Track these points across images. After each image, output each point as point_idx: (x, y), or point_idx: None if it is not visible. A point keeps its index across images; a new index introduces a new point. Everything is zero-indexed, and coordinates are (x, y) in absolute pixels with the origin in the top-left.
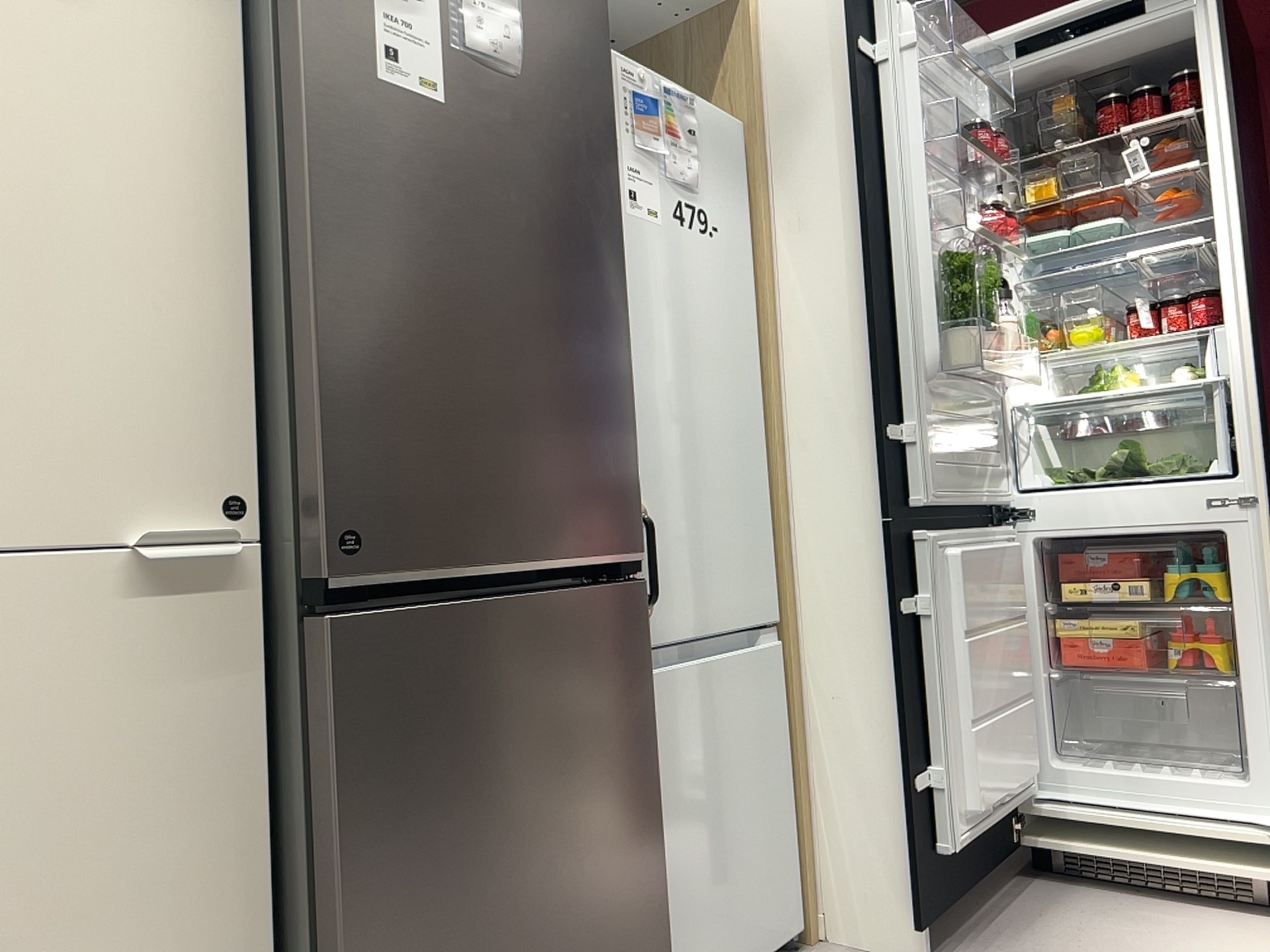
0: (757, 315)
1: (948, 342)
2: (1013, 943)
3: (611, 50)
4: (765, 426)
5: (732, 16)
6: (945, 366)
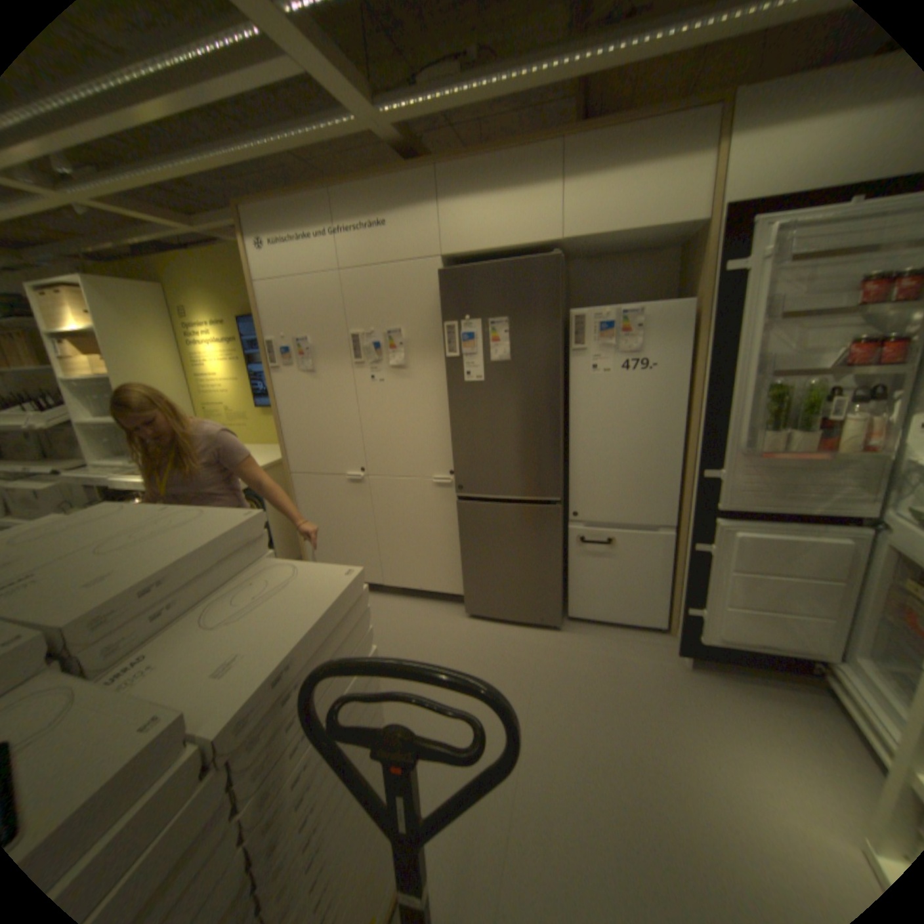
0: (693, 396)
1: (761, 435)
2: (735, 695)
3: (589, 309)
4: (687, 447)
5: (709, 231)
6: (756, 447)
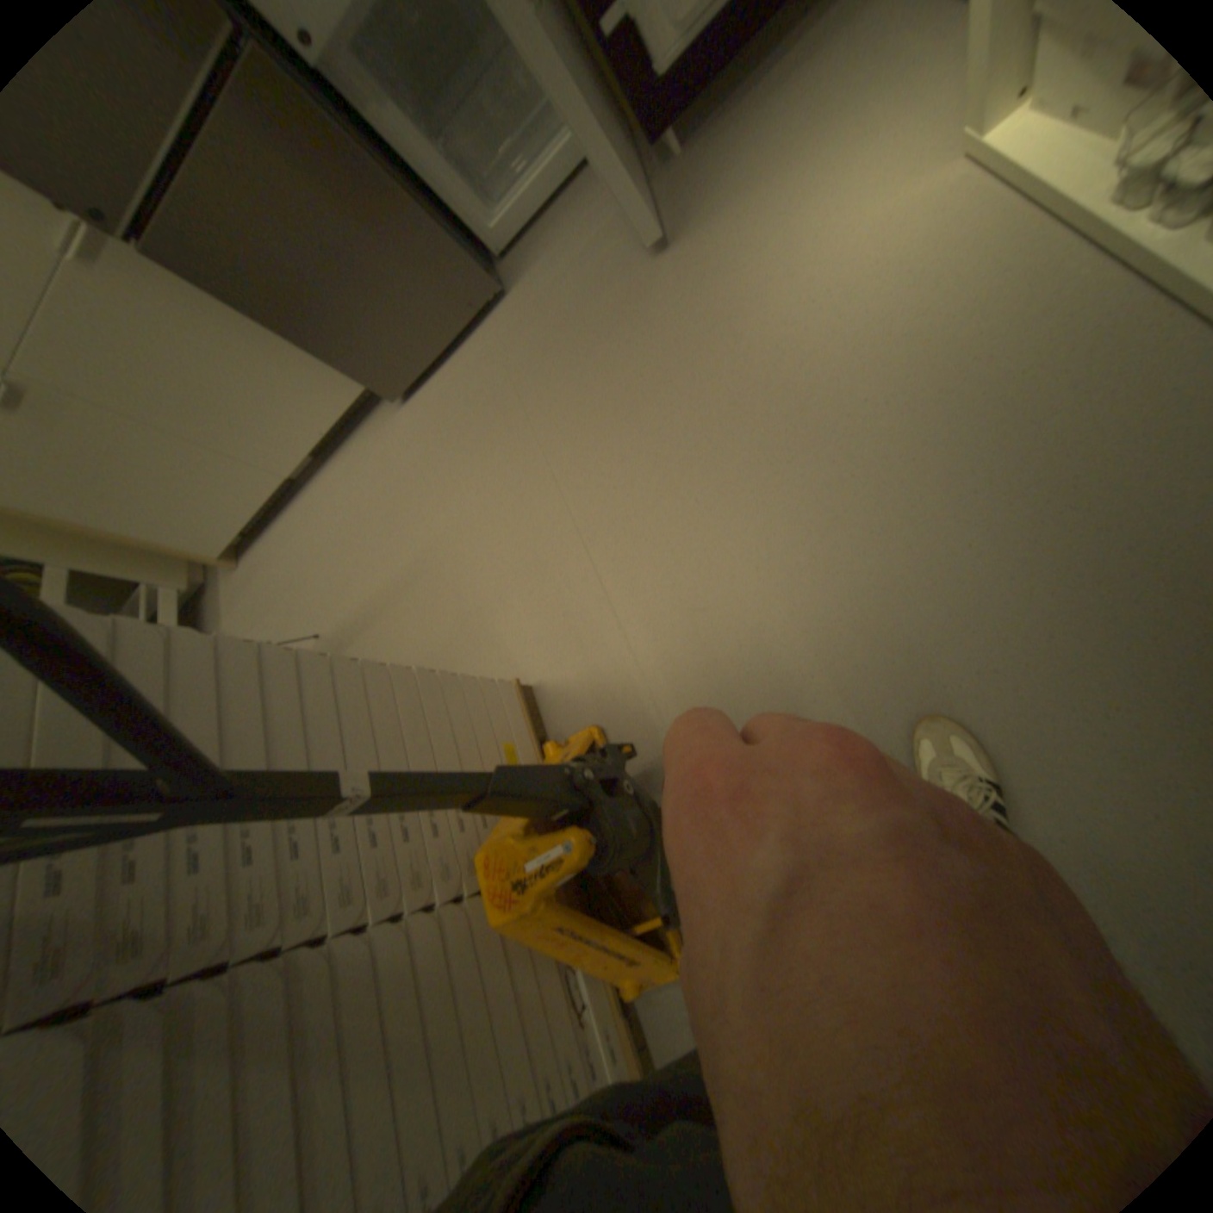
0: None
1: None
2: (748, 111)
3: None
4: None
5: None
6: None
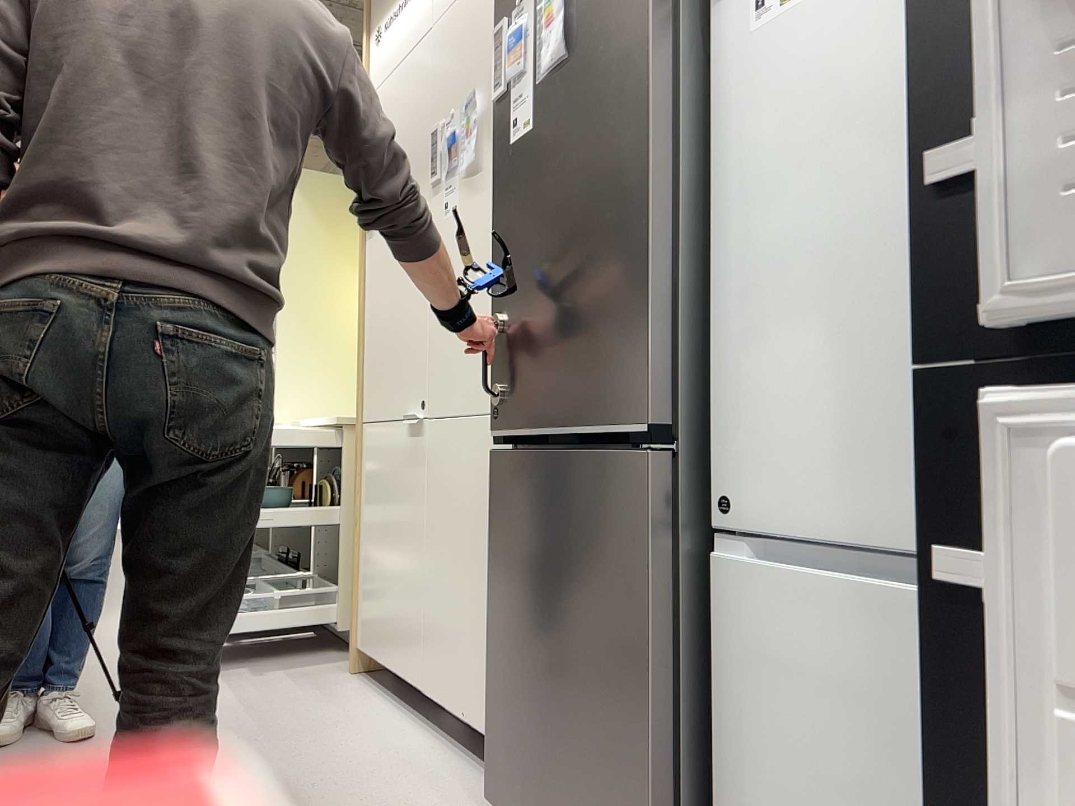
0: None
1: None
2: None
3: None
4: None
5: None
6: None
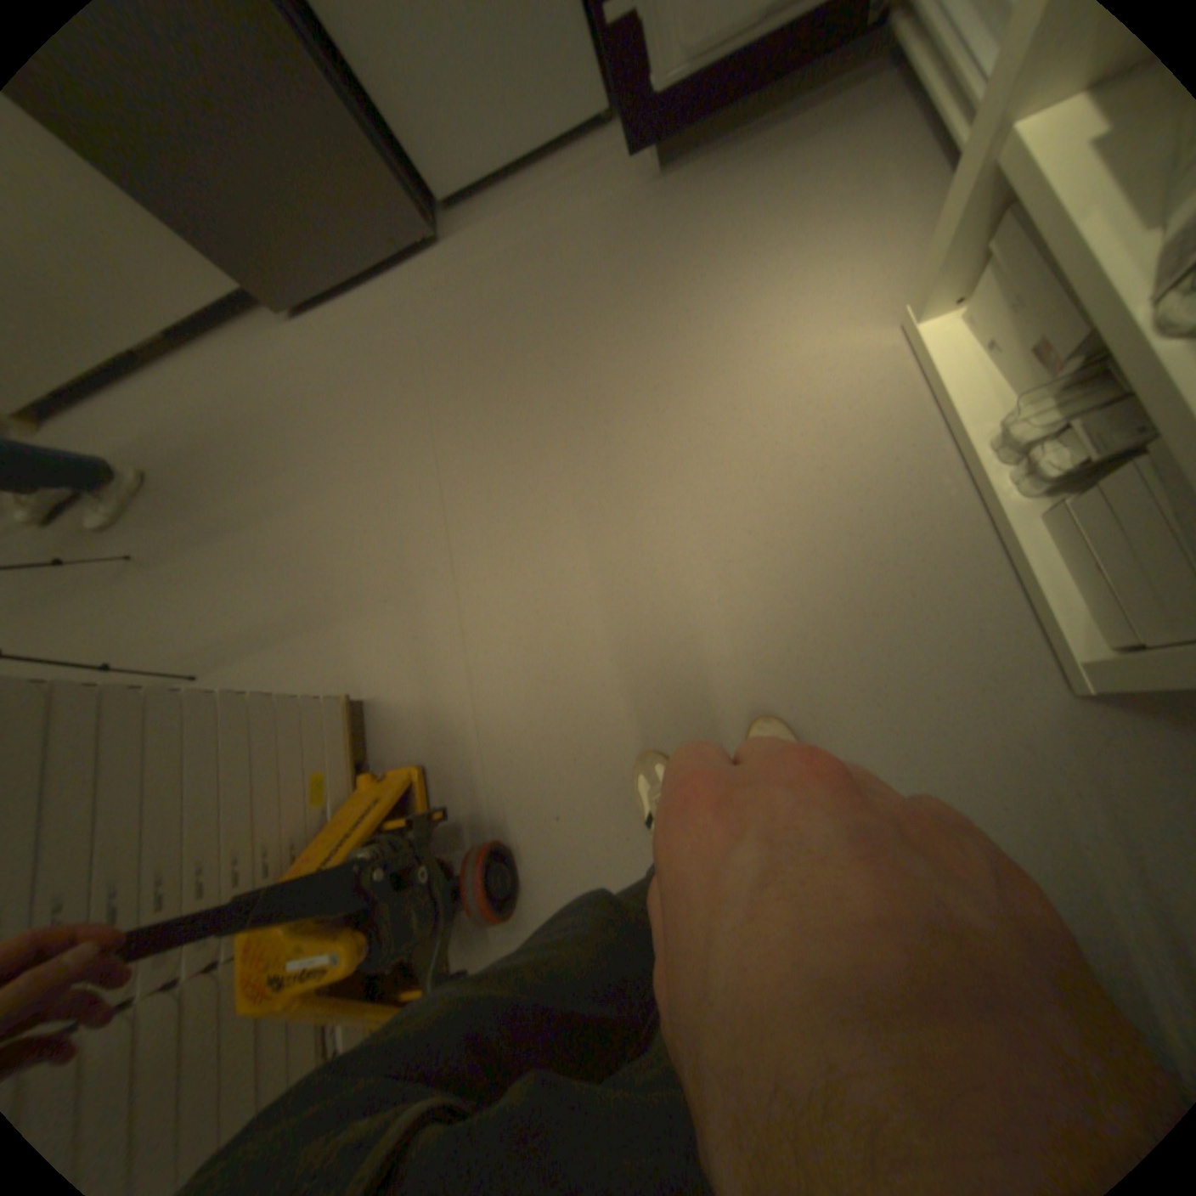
0: None
1: None
2: (732, 165)
3: None
4: None
5: None
6: None
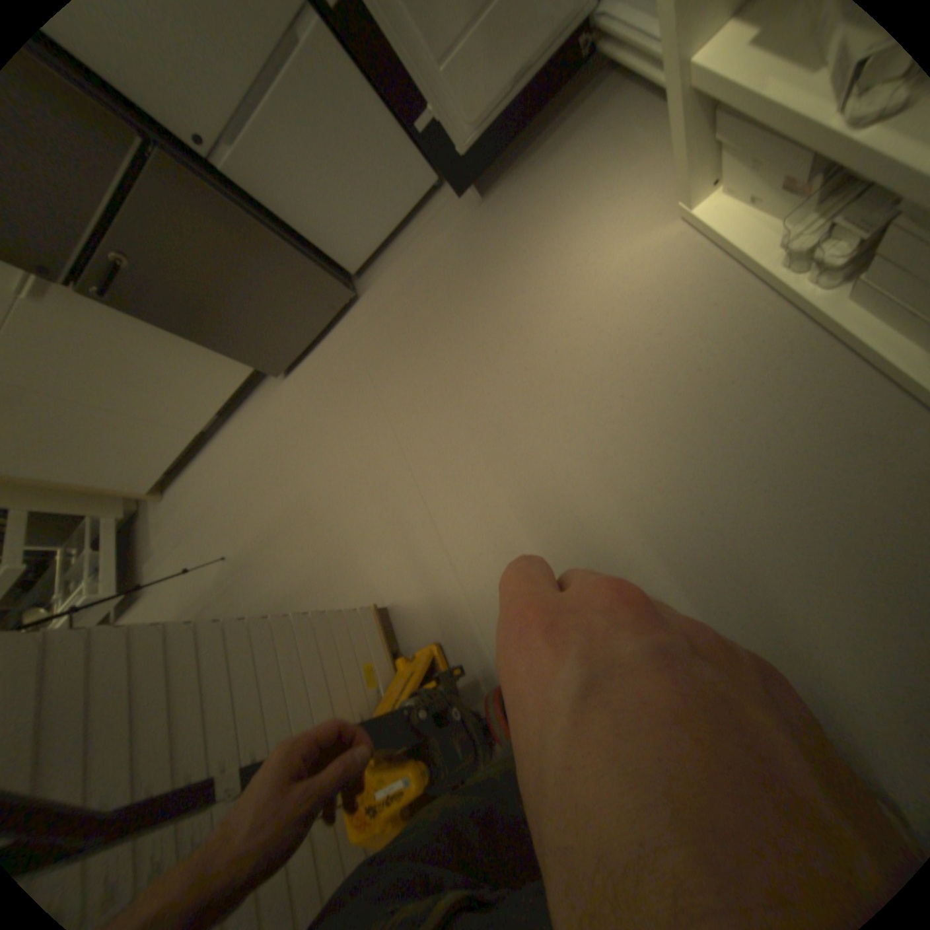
0: None
1: None
2: (528, 175)
3: None
4: None
5: None
6: None
